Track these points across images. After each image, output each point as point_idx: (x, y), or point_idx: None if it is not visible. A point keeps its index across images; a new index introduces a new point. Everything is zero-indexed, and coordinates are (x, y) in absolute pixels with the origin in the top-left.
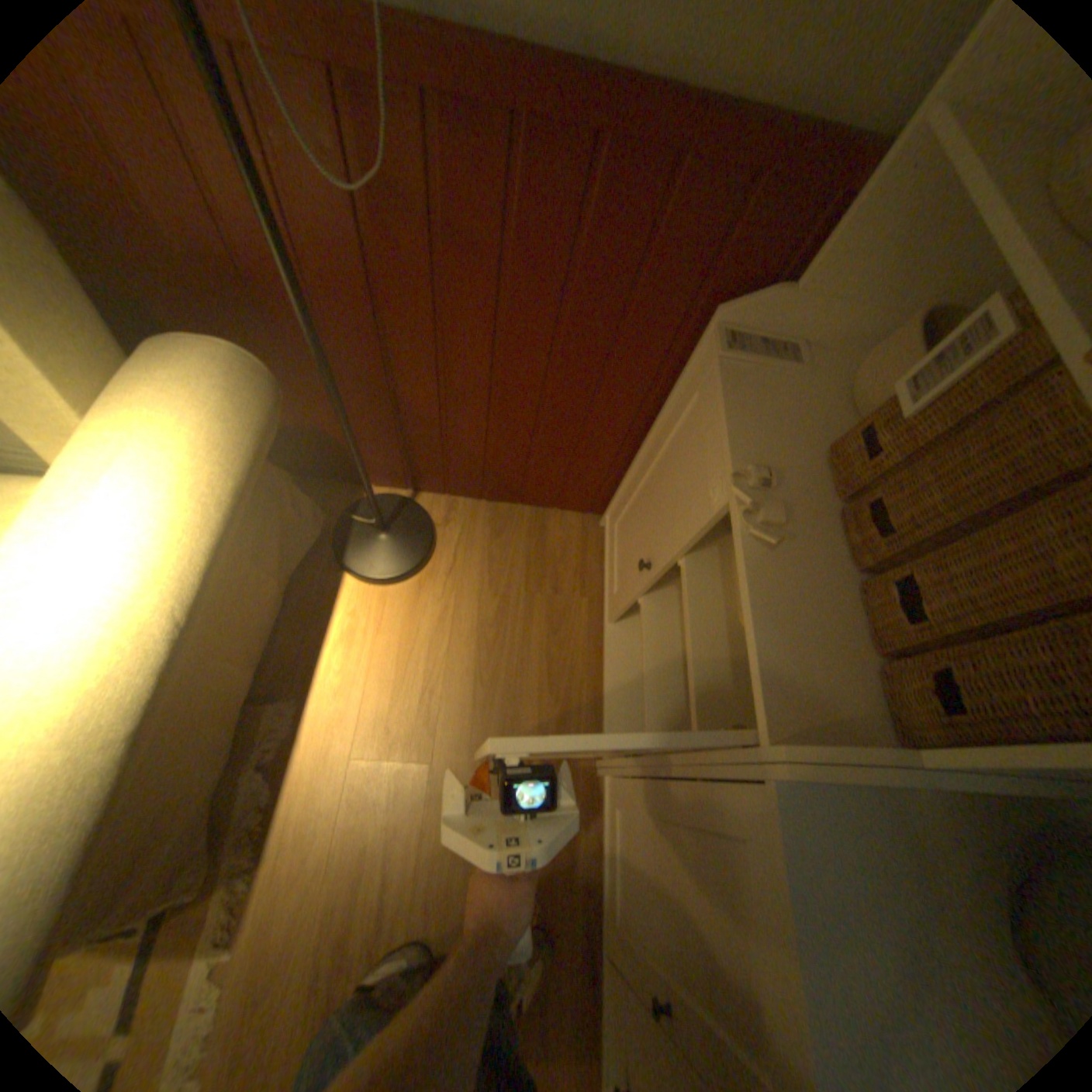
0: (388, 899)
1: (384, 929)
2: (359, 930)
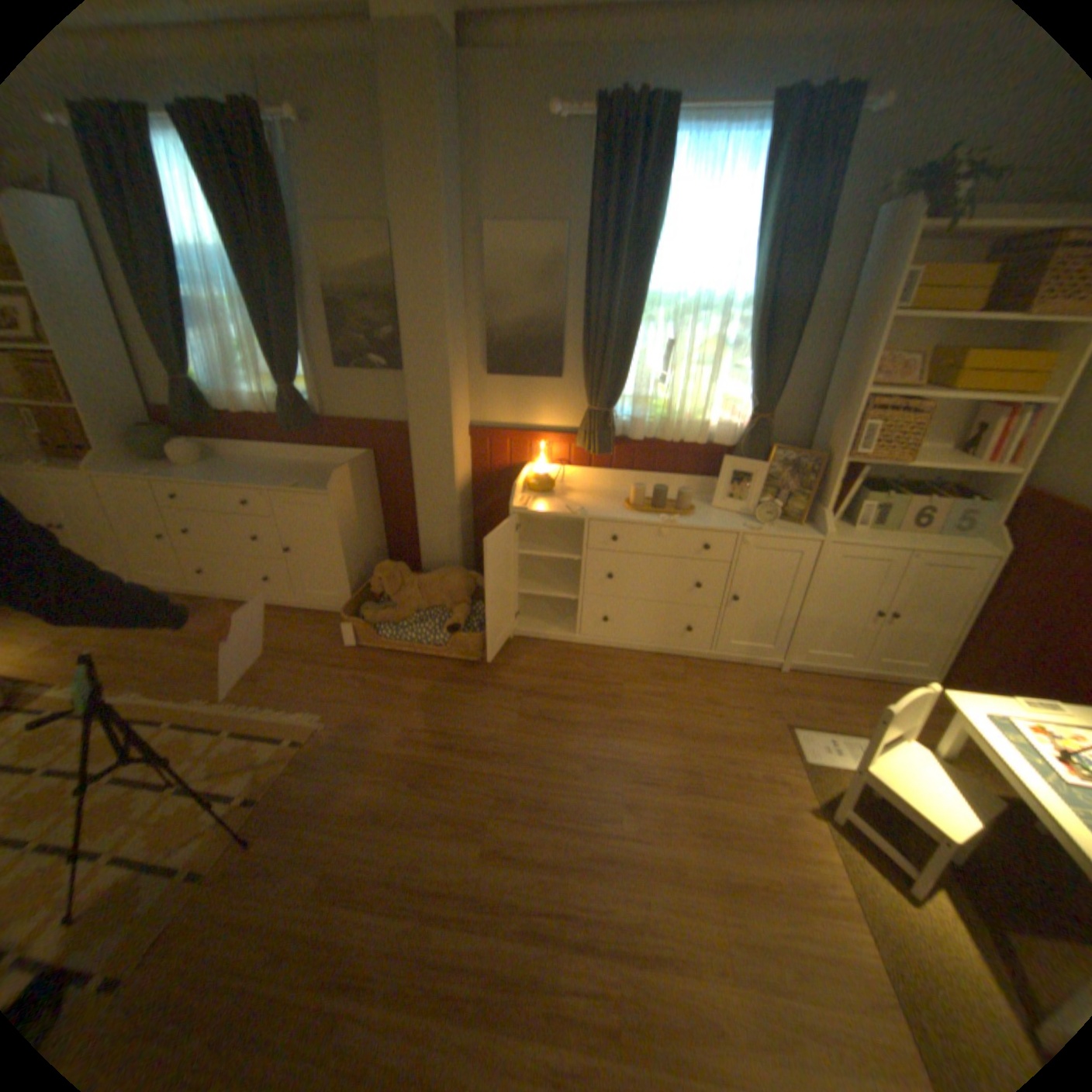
0: (98, 648)
1: (107, 648)
2: (97, 655)
